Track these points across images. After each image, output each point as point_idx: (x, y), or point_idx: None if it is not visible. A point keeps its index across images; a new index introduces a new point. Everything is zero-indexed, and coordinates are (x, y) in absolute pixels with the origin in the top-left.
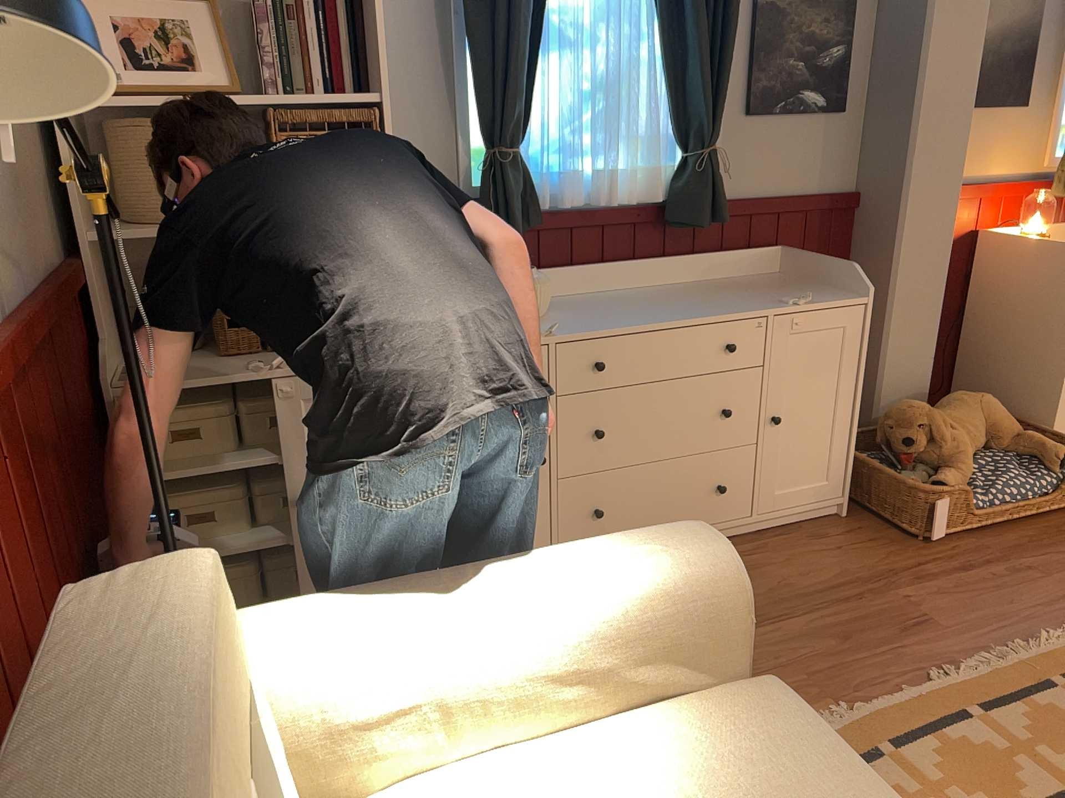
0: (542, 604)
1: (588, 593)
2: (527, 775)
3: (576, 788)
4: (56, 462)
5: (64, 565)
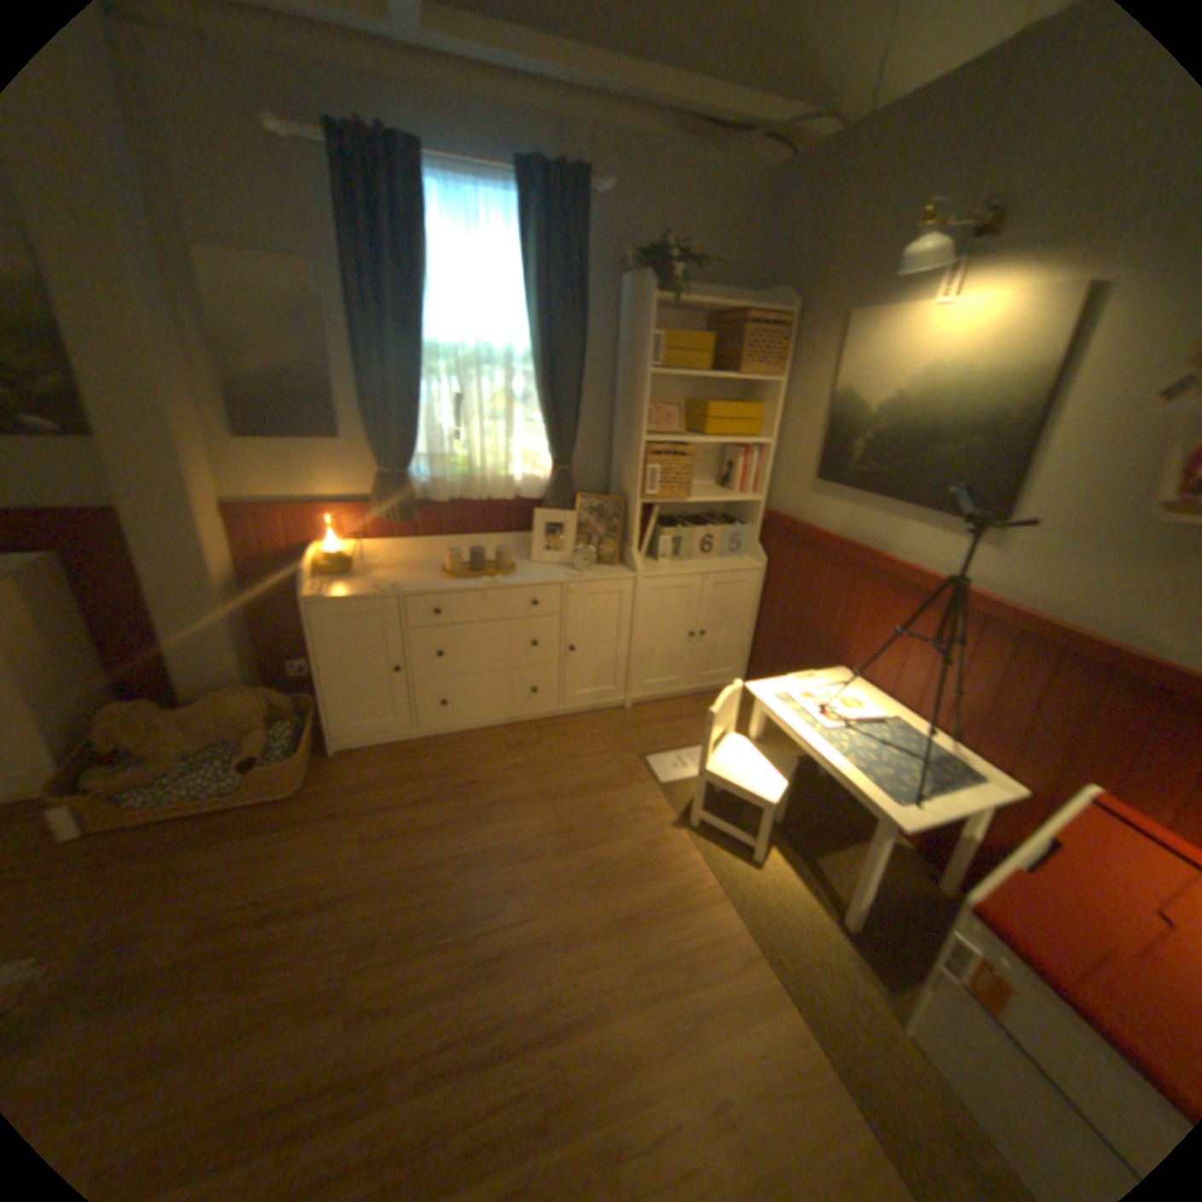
0: None
1: None
2: None
3: None
4: None
5: None
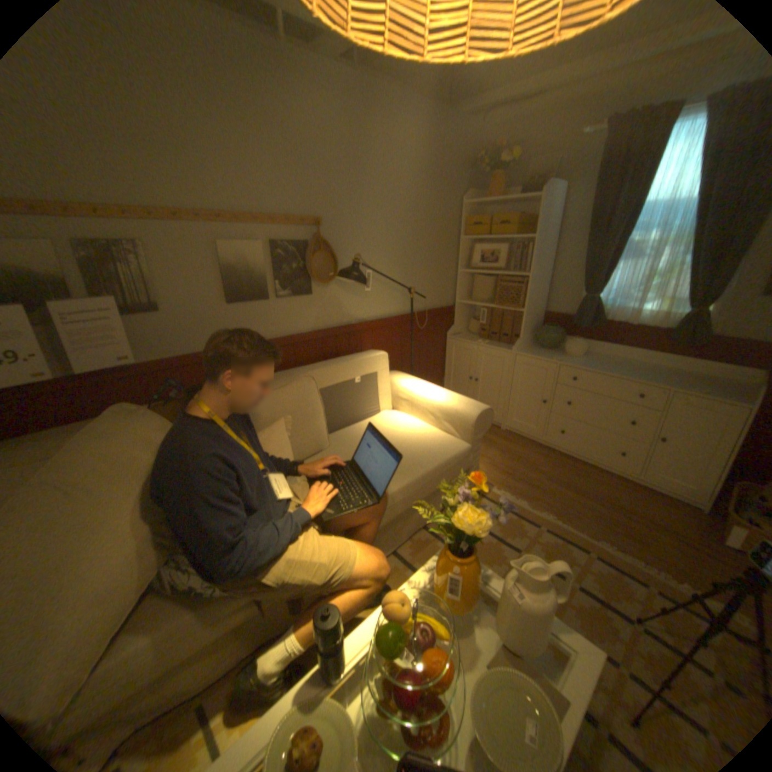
0: (436, 398)
1: (445, 401)
2: (414, 422)
3: (415, 427)
4: (416, 344)
5: (408, 362)
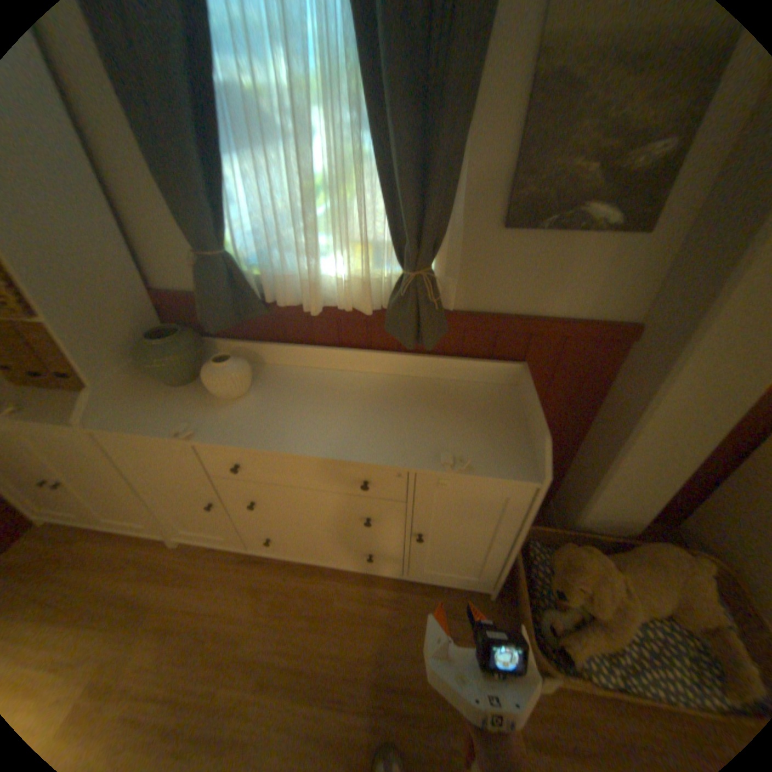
0: None
1: None
2: None
3: None
4: None
5: None
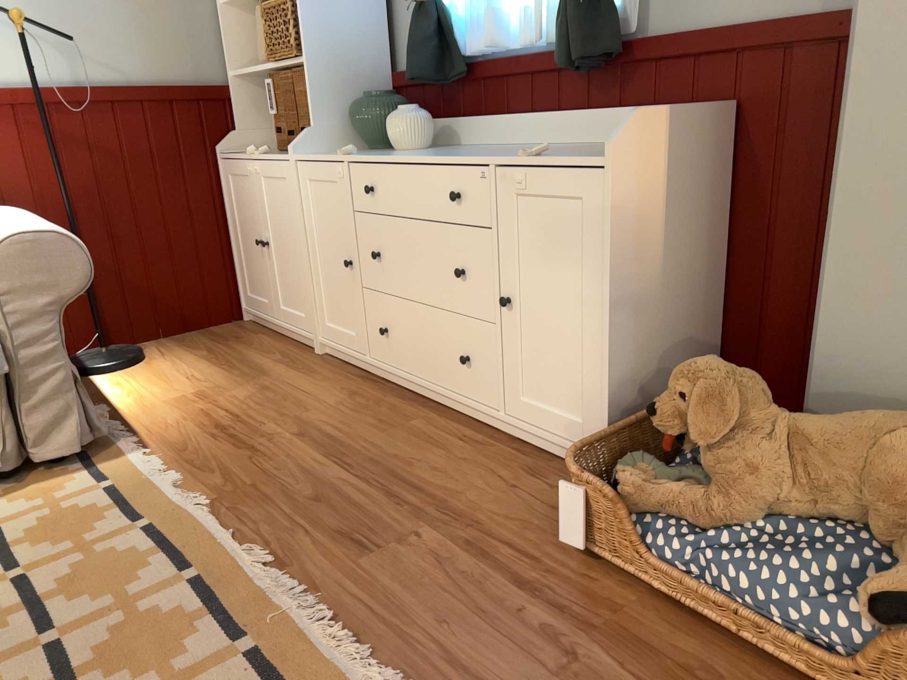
0: None
1: None
2: None
3: None
4: (119, 164)
5: (99, 205)
